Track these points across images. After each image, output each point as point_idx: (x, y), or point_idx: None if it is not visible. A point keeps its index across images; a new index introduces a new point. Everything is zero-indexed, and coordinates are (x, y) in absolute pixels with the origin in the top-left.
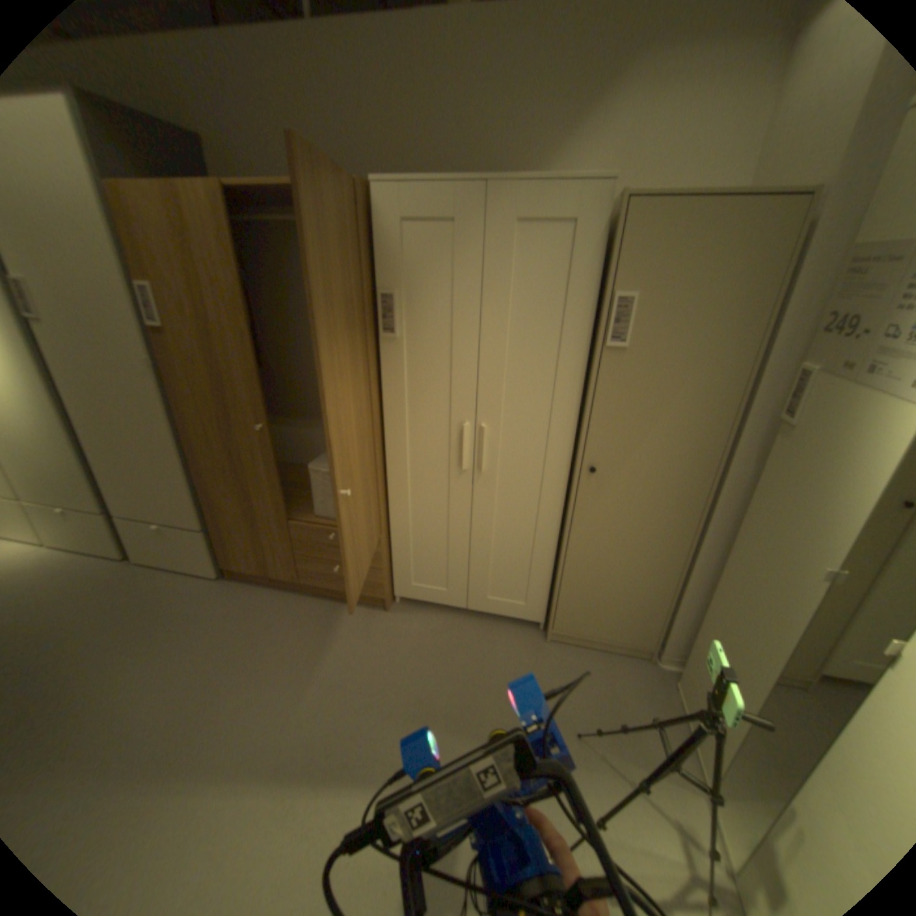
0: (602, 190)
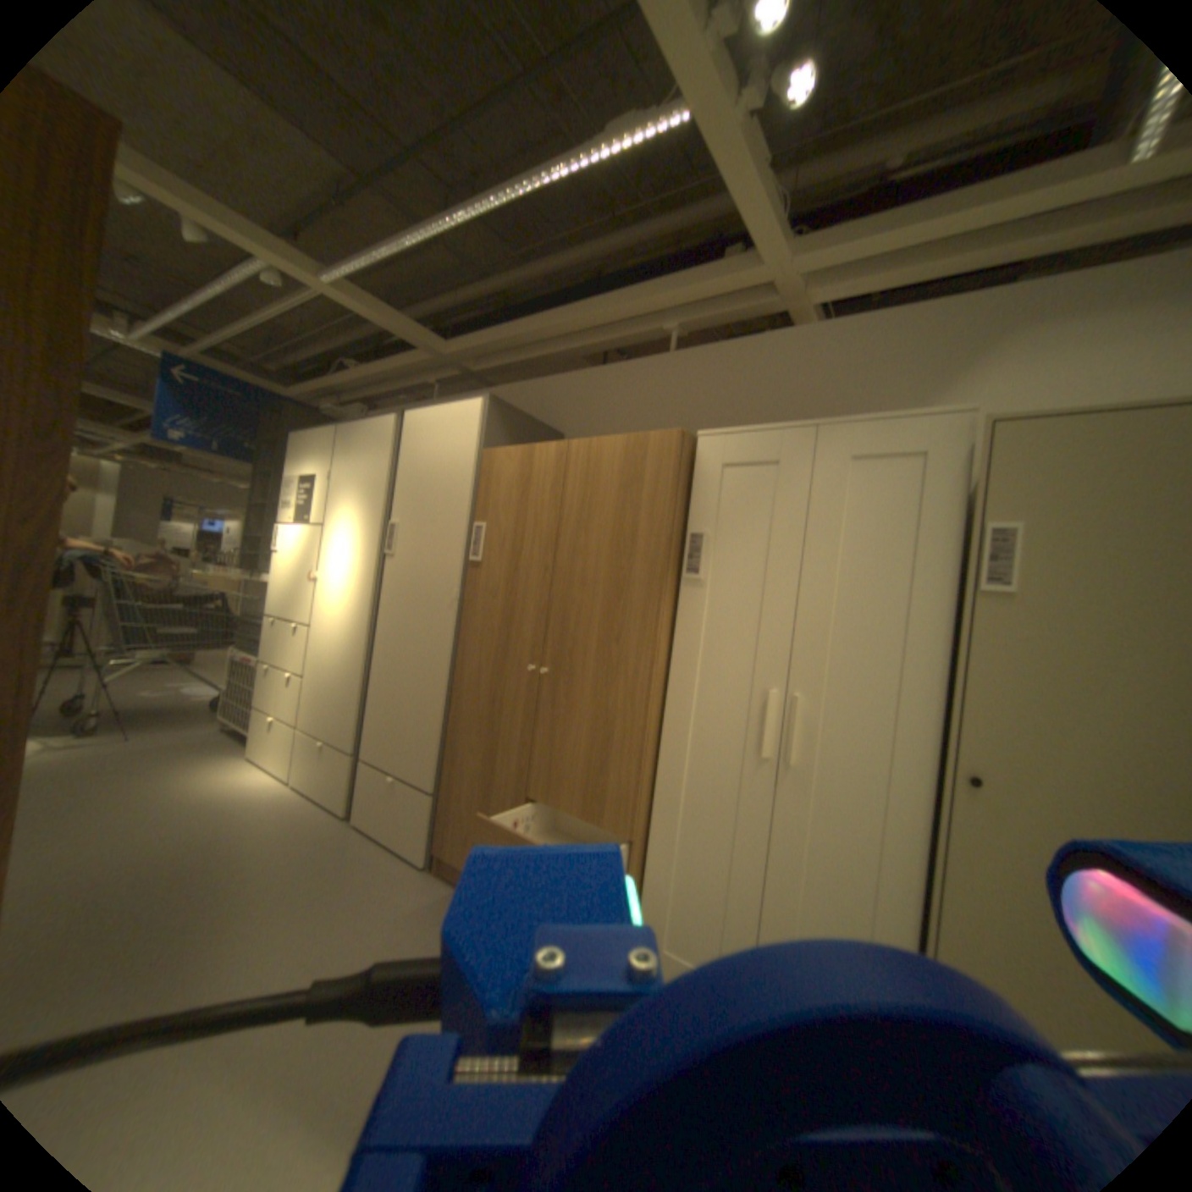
0: (954, 422)
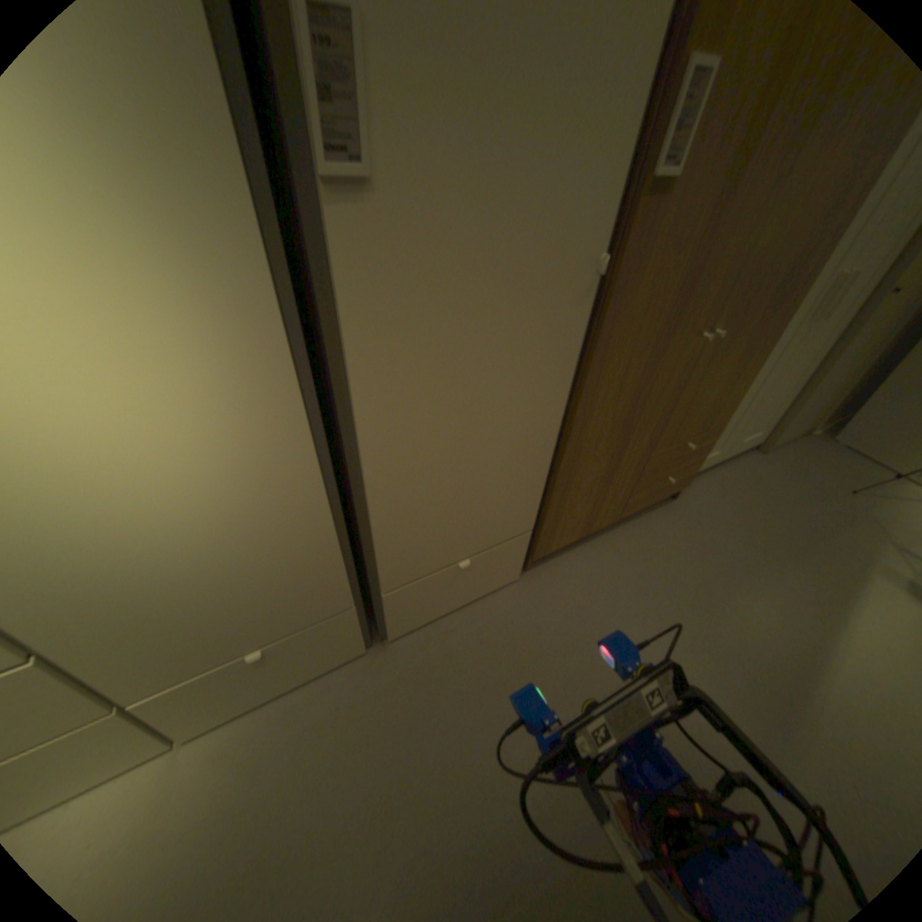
0: None
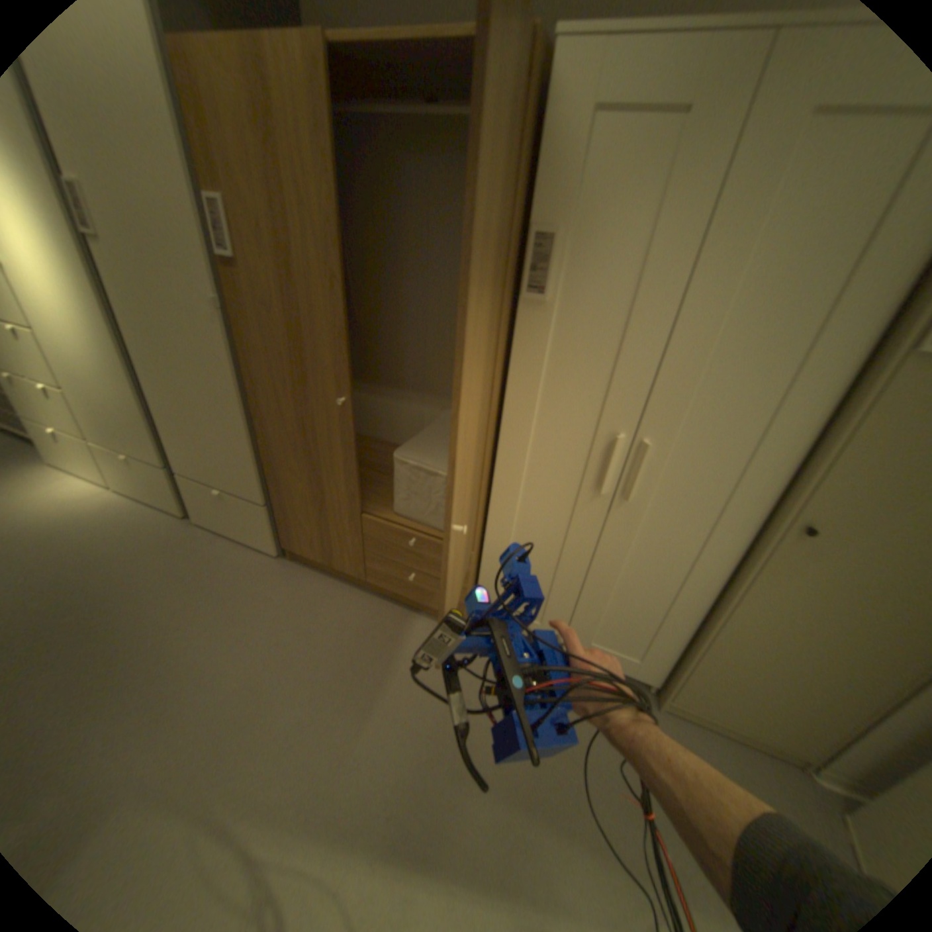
0: None
